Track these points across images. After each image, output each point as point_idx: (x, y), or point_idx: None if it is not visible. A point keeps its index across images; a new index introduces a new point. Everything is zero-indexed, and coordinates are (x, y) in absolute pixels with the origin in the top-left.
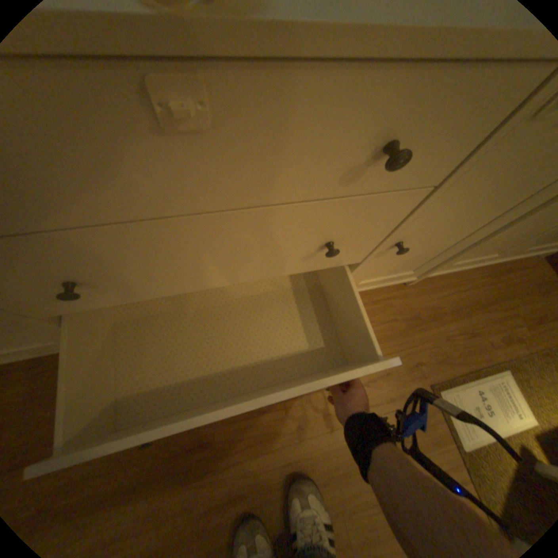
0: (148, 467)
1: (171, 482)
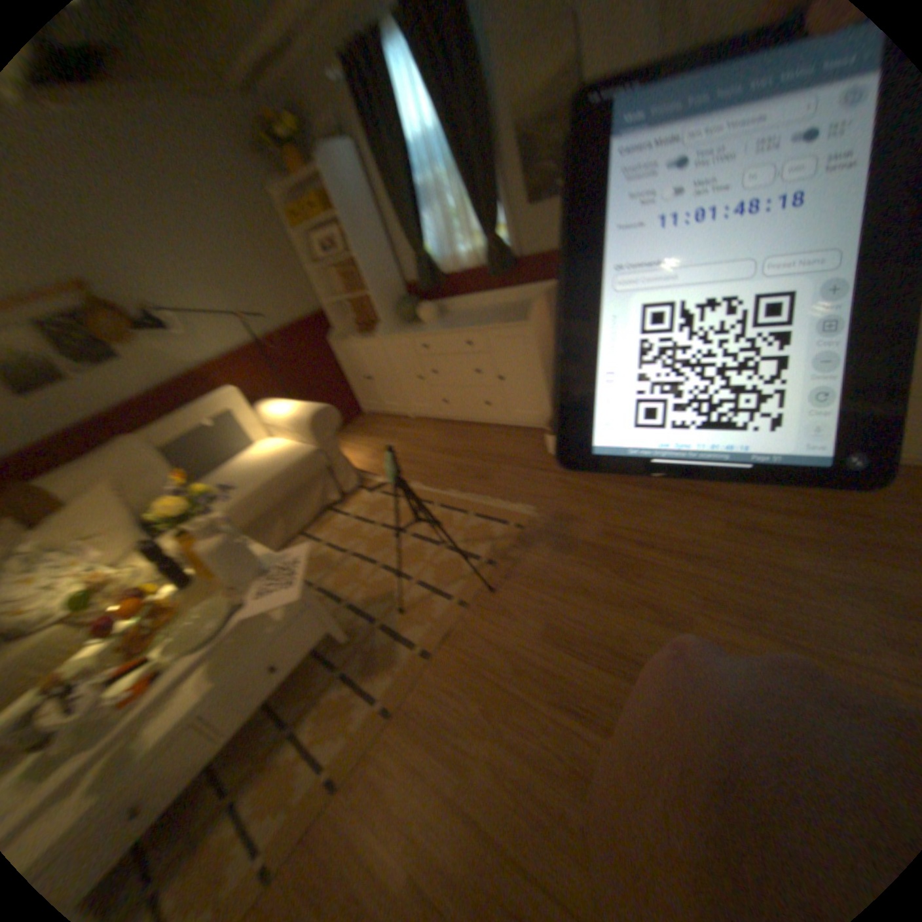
0: (813, 507)
1: (829, 518)
